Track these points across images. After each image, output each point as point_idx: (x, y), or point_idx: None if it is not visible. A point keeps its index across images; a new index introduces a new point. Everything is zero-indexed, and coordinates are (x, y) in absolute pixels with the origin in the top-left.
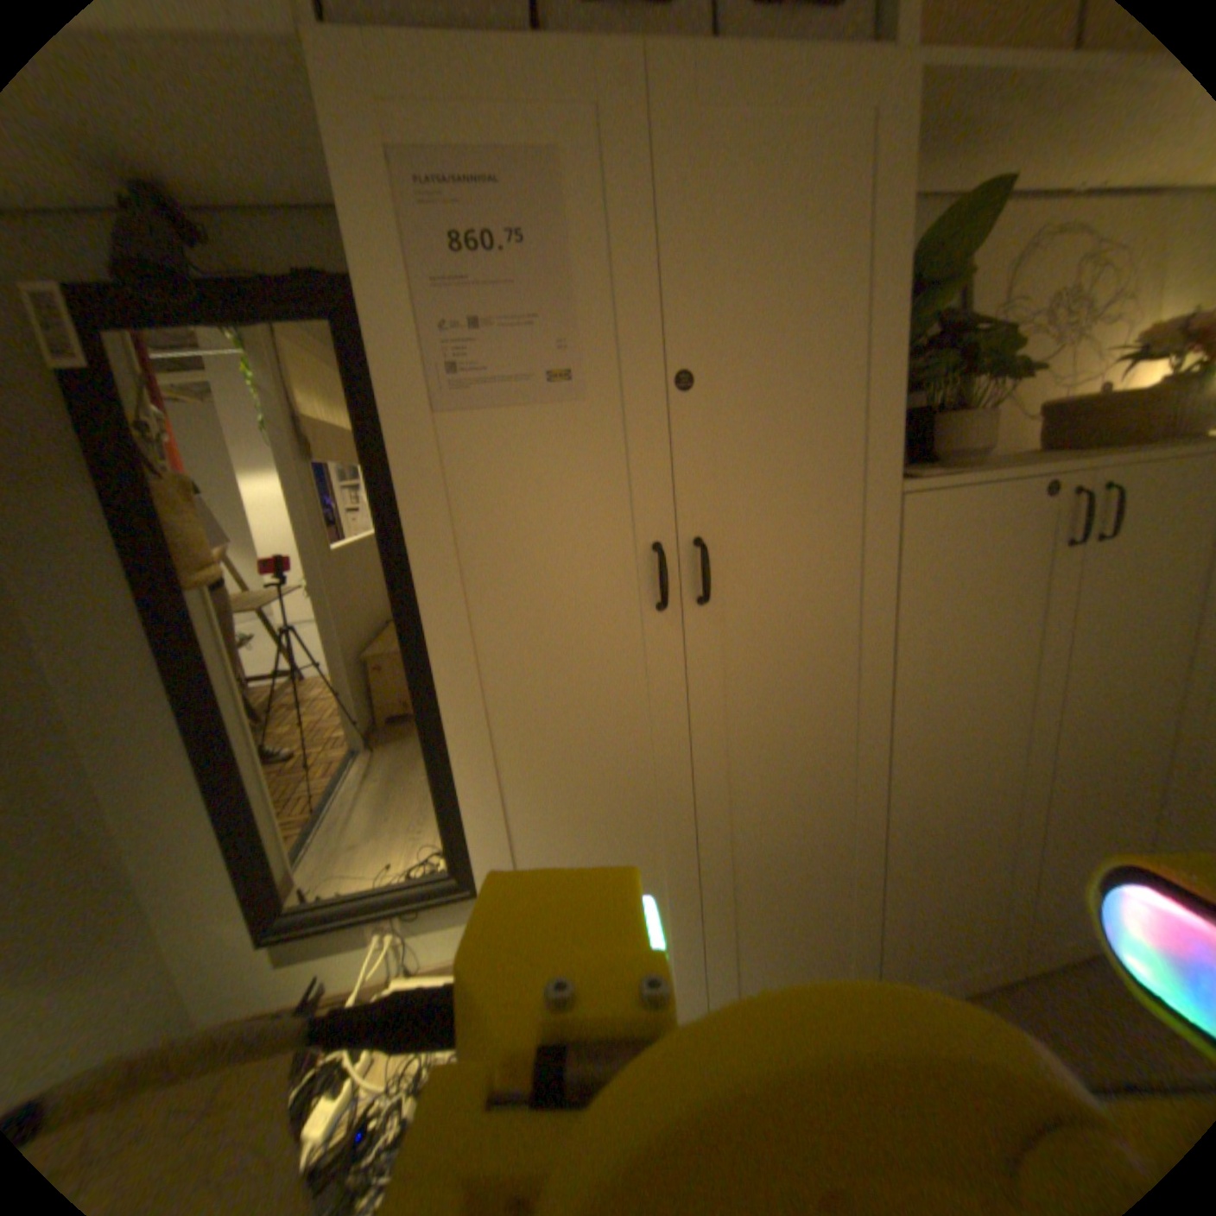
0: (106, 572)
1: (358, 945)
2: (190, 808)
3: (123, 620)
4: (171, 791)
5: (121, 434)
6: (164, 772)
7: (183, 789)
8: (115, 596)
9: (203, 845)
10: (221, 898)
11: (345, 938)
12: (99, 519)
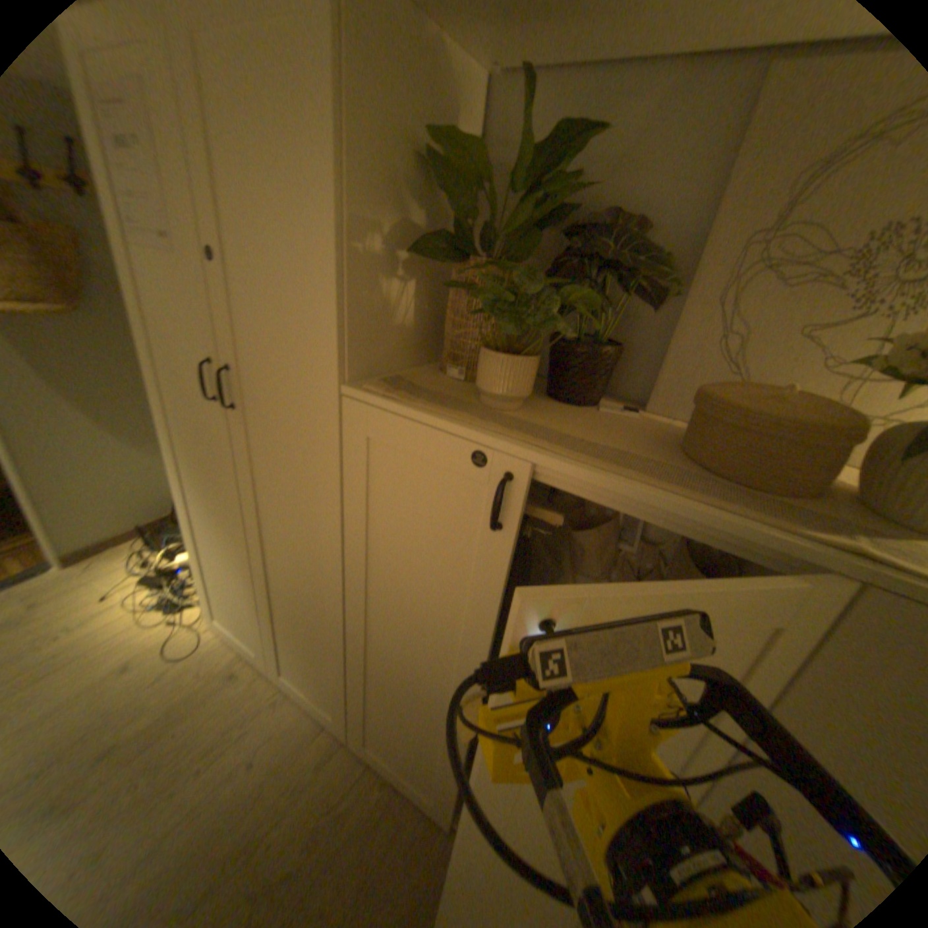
0: None
1: None
2: None
3: None
4: None
5: None
6: None
7: None
8: None
9: None
10: None
11: None
12: None
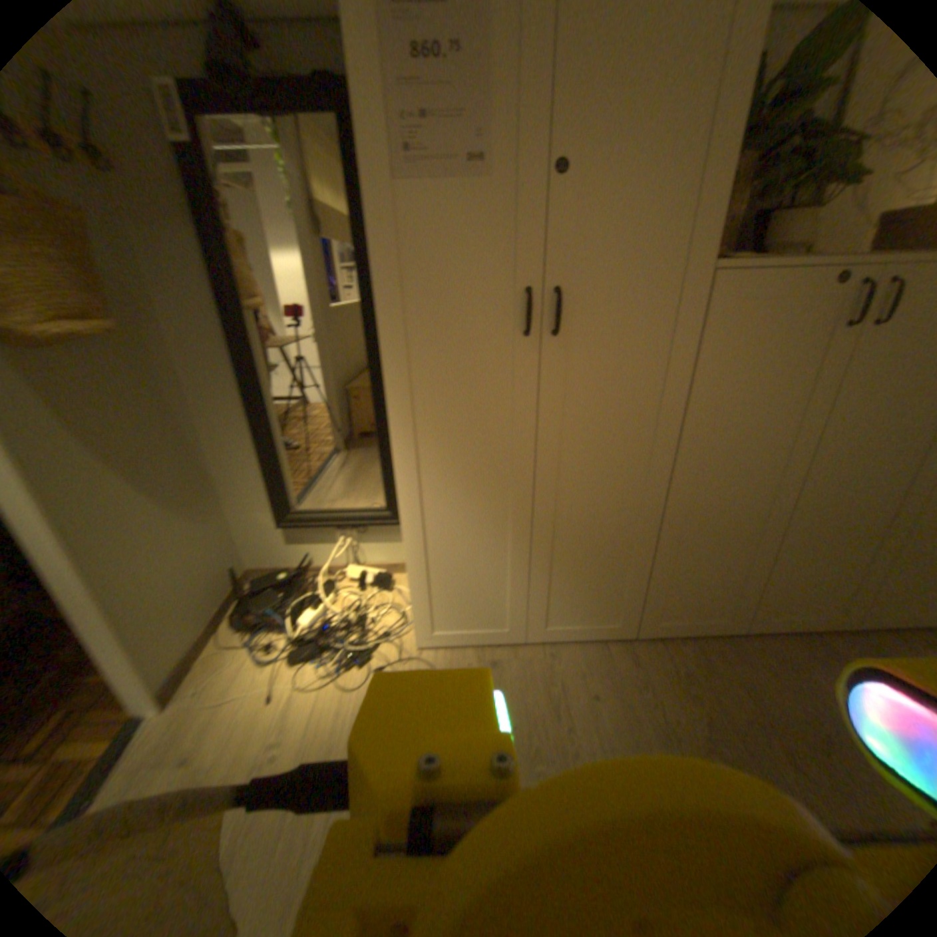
0: (198, 286)
1: (331, 542)
2: (242, 442)
3: (207, 318)
4: (232, 430)
5: (207, 191)
6: (229, 417)
7: (239, 430)
8: (203, 302)
9: (248, 466)
10: (258, 498)
11: (324, 536)
12: (194, 250)
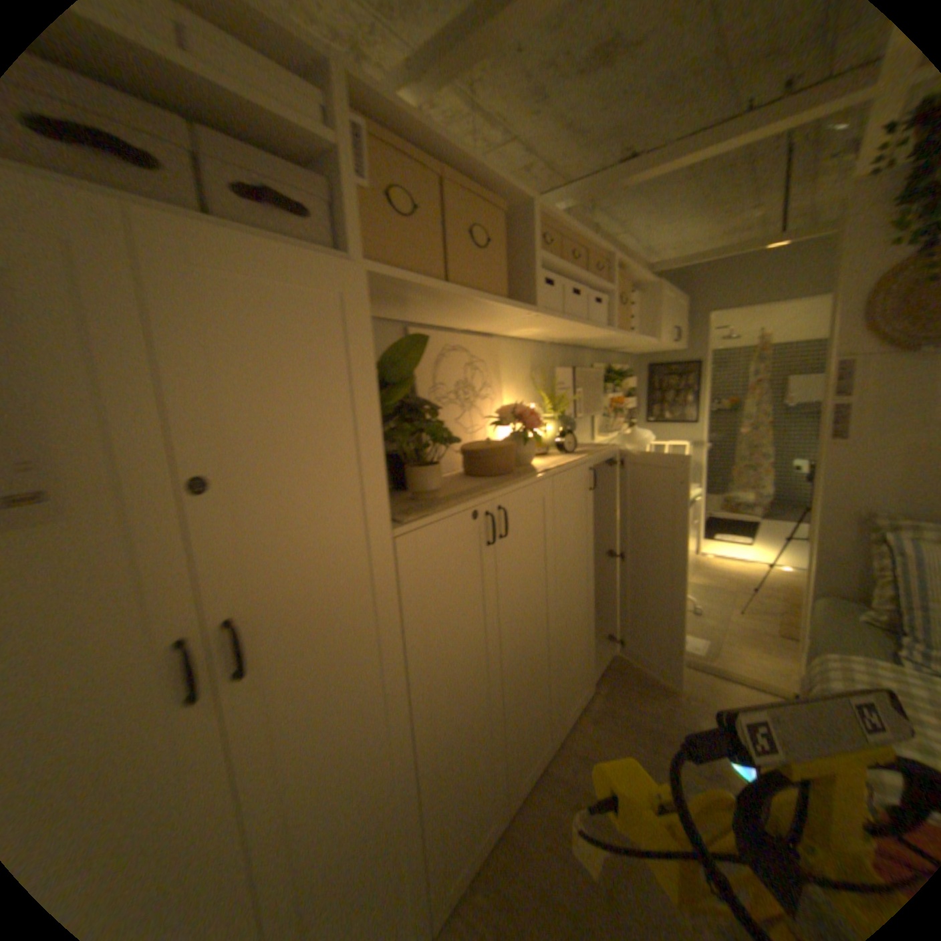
0: None
1: None
2: None
3: None
4: None
5: None
6: None
7: None
8: None
9: None
10: None
11: None
12: None
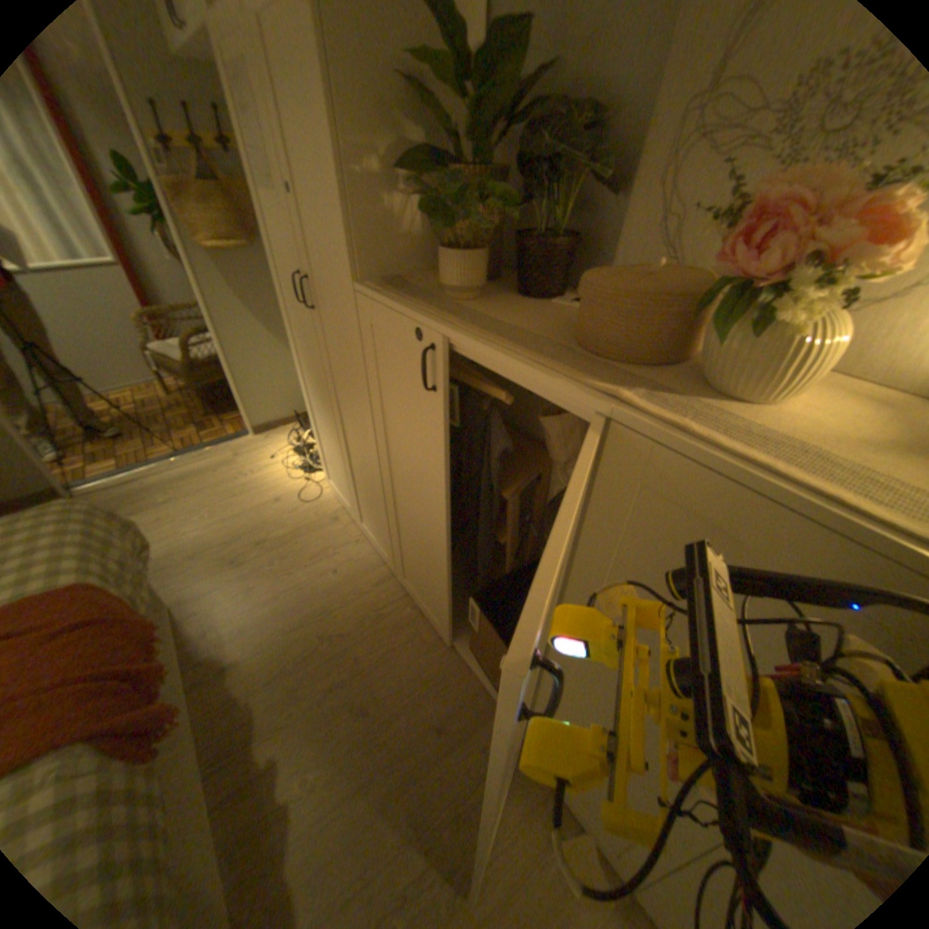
0: None
1: None
2: None
3: None
4: None
5: None
6: None
7: None
8: None
9: None
10: None
11: None
12: None
